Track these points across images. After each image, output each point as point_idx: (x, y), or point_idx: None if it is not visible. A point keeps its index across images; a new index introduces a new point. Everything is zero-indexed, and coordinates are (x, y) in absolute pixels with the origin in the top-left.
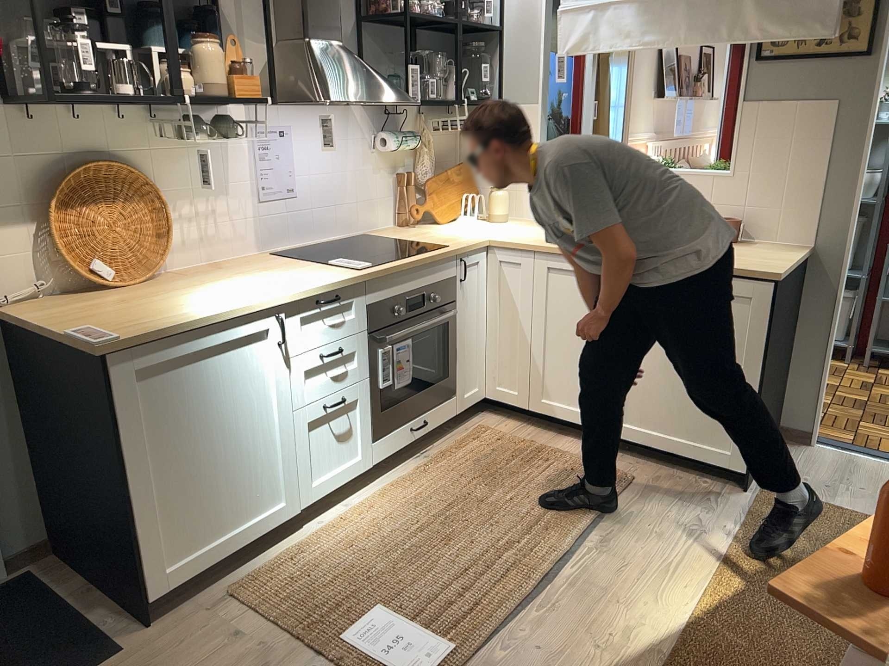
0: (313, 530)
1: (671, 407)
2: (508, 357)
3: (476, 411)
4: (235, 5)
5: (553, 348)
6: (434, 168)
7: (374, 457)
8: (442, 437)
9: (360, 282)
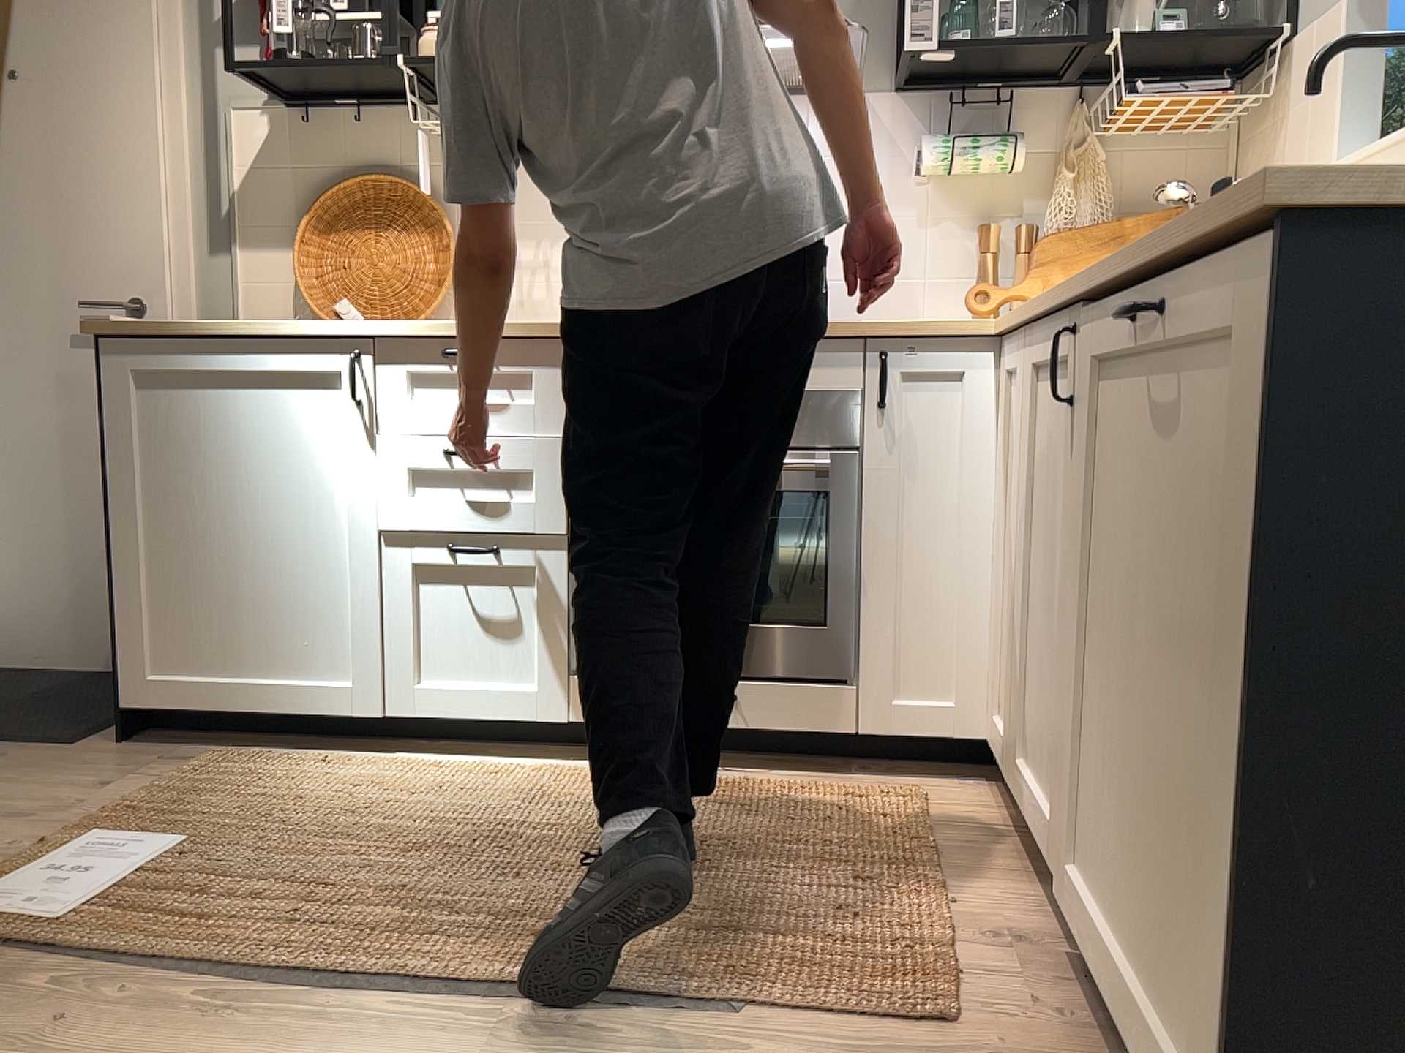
0: (393, 763)
1: (1140, 838)
2: (1010, 635)
3: (980, 775)
4: None
5: (1040, 607)
6: (1102, 222)
7: (570, 704)
8: (819, 772)
9: (547, 340)
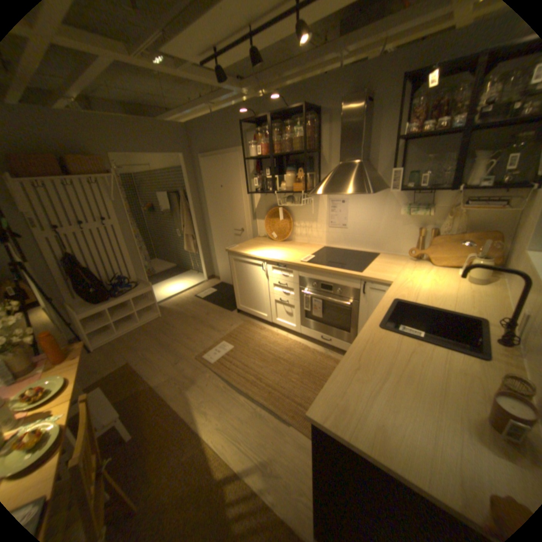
0: (273, 330)
1: None
2: None
3: None
4: (328, 151)
5: None
6: (463, 230)
7: (300, 330)
8: None
9: (294, 265)
